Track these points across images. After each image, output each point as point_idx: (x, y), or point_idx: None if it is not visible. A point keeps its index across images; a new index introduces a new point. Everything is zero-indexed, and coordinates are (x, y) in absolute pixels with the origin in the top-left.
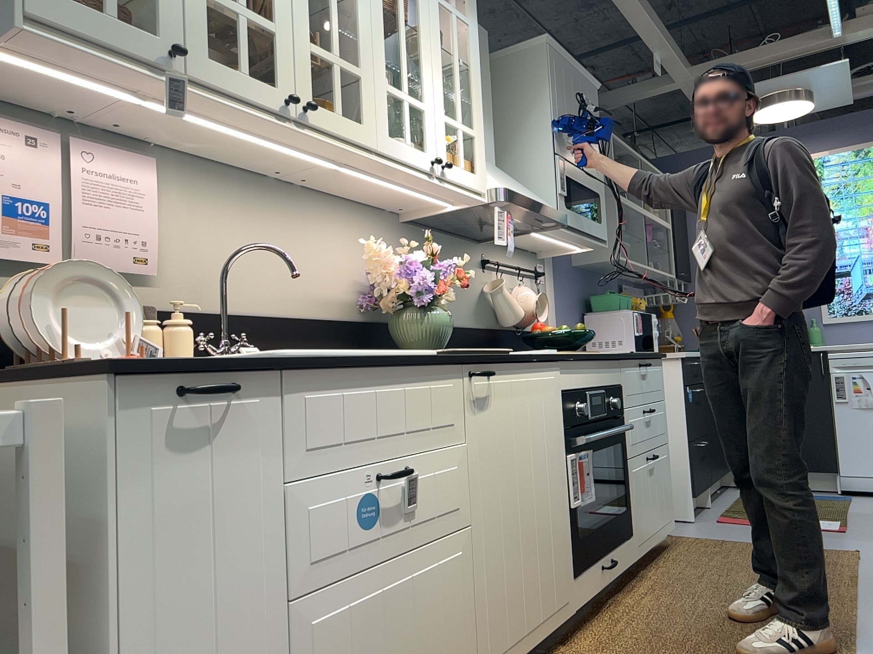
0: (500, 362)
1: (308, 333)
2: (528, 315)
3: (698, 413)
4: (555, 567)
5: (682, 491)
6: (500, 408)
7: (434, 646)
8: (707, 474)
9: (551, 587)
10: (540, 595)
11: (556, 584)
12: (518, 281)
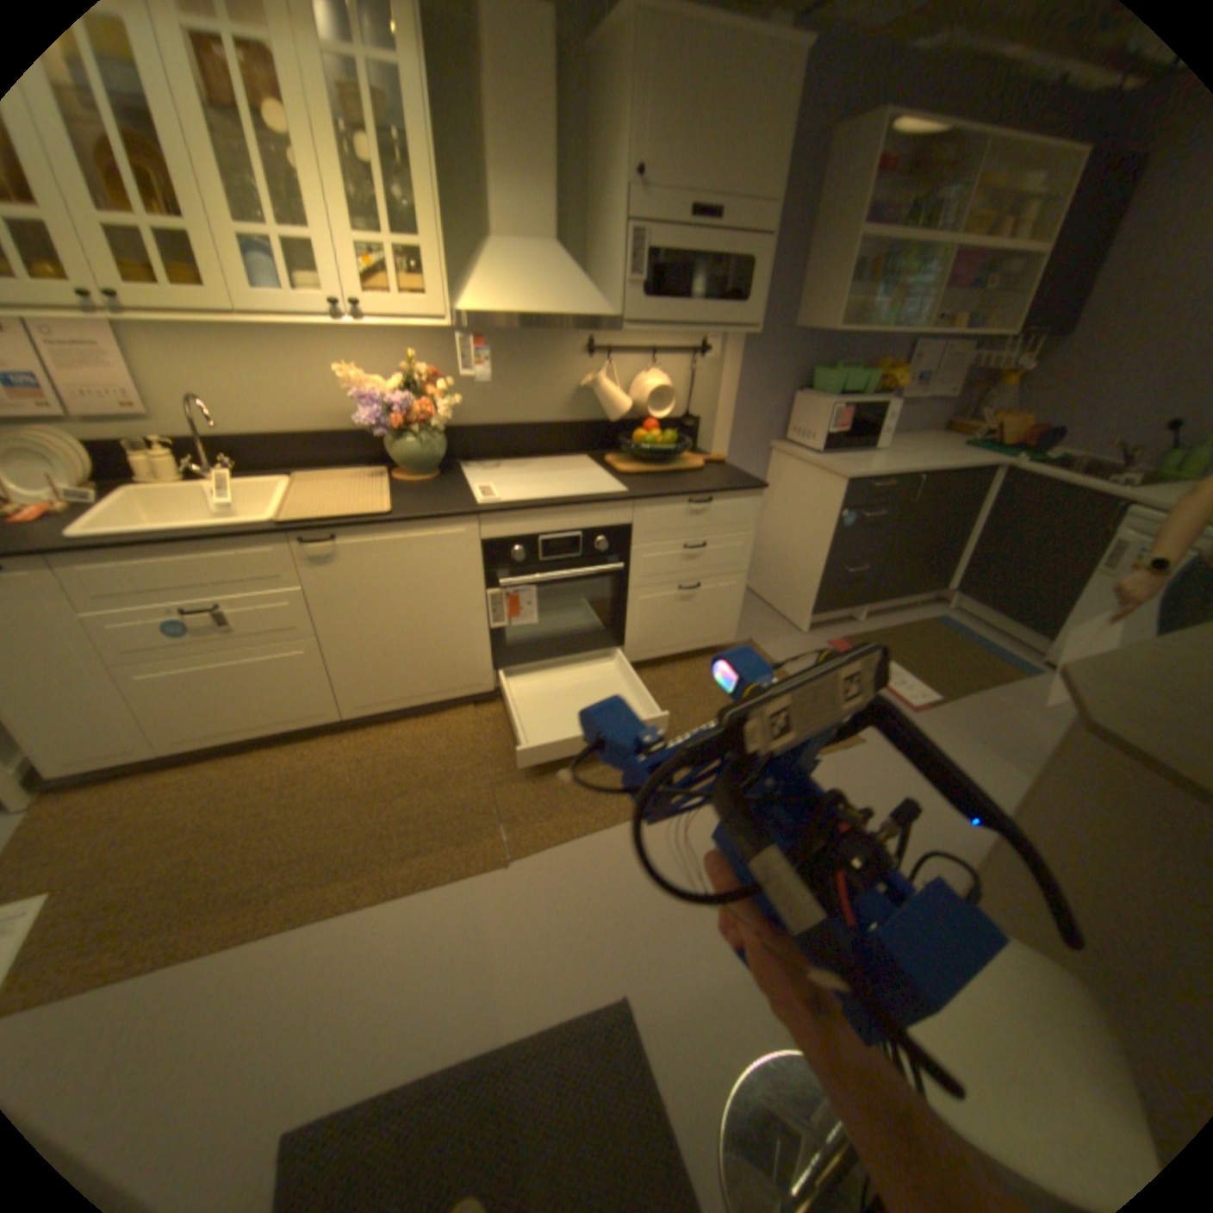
0: (348, 530)
1: (319, 447)
2: (643, 411)
3: (860, 539)
4: (457, 665)
5: (805, 607)
6: (356, 563)
7: (279, 698)
8: (857, 597)
9: (449, 677)
10: (432, 680)
11: (458, 675)
12: (657, 364)
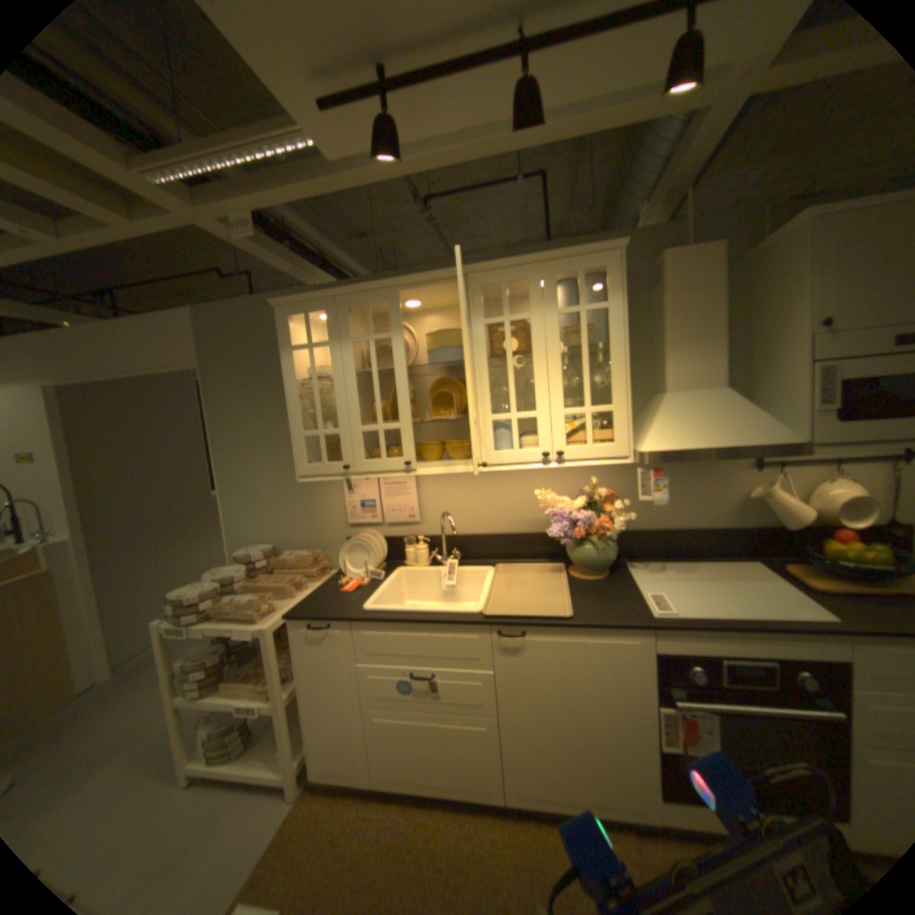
0: (536, 629)
1: (516, 544)
2: (834, 519)
3: None
4: (623, 785)
5: None
6: (539, 659)
7: (460, 768)
8: None
9: (614, 796)
10: (595, 794)
11: (624, 797)
12: (845, 472)
